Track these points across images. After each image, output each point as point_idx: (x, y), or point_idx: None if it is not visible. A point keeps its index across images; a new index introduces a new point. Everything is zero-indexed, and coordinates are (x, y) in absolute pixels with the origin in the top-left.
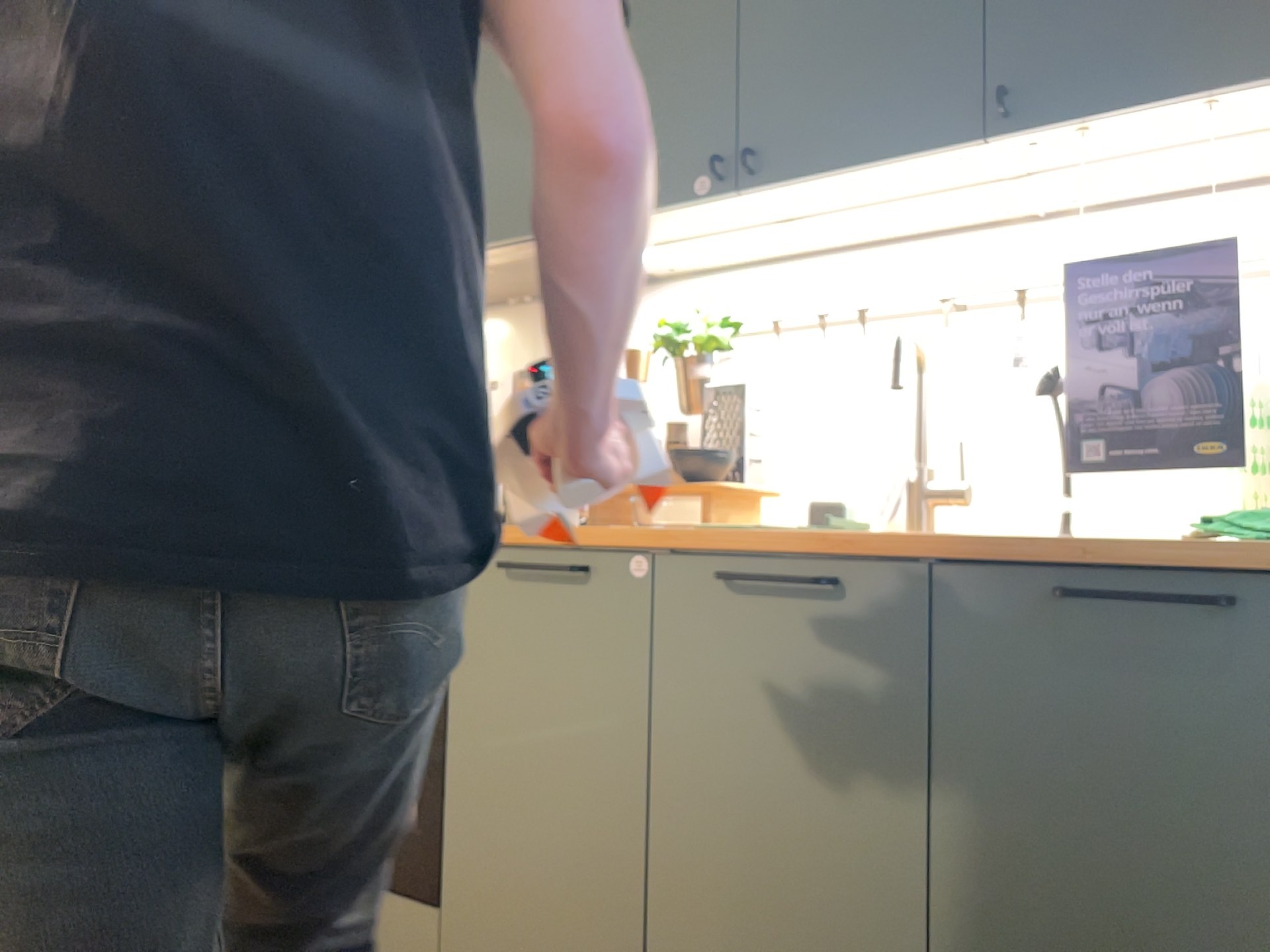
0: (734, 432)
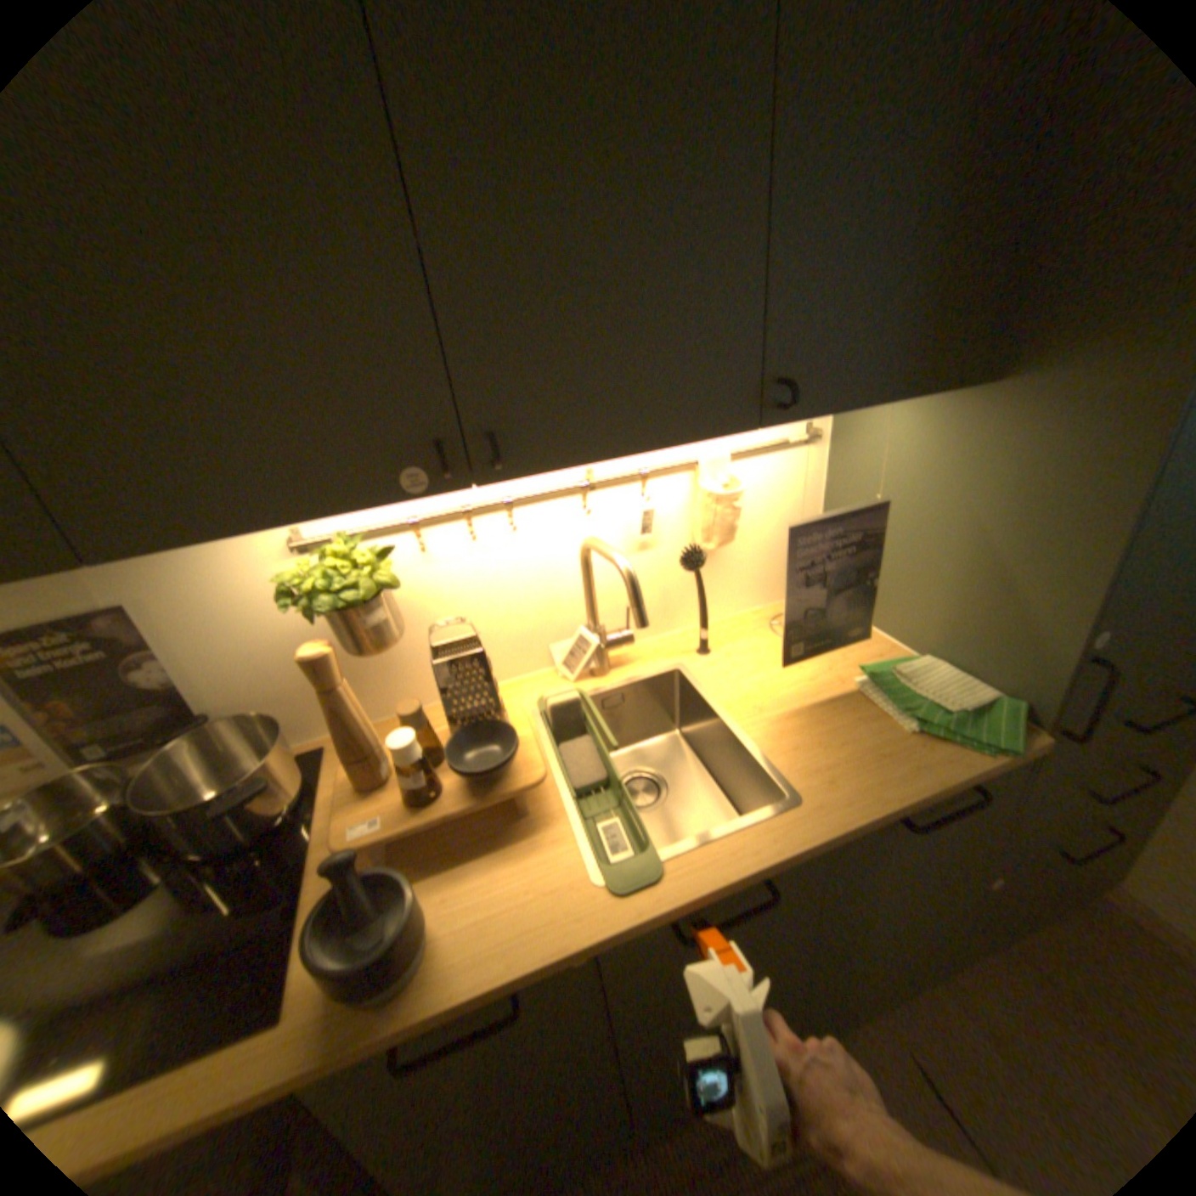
0: (483, 698)
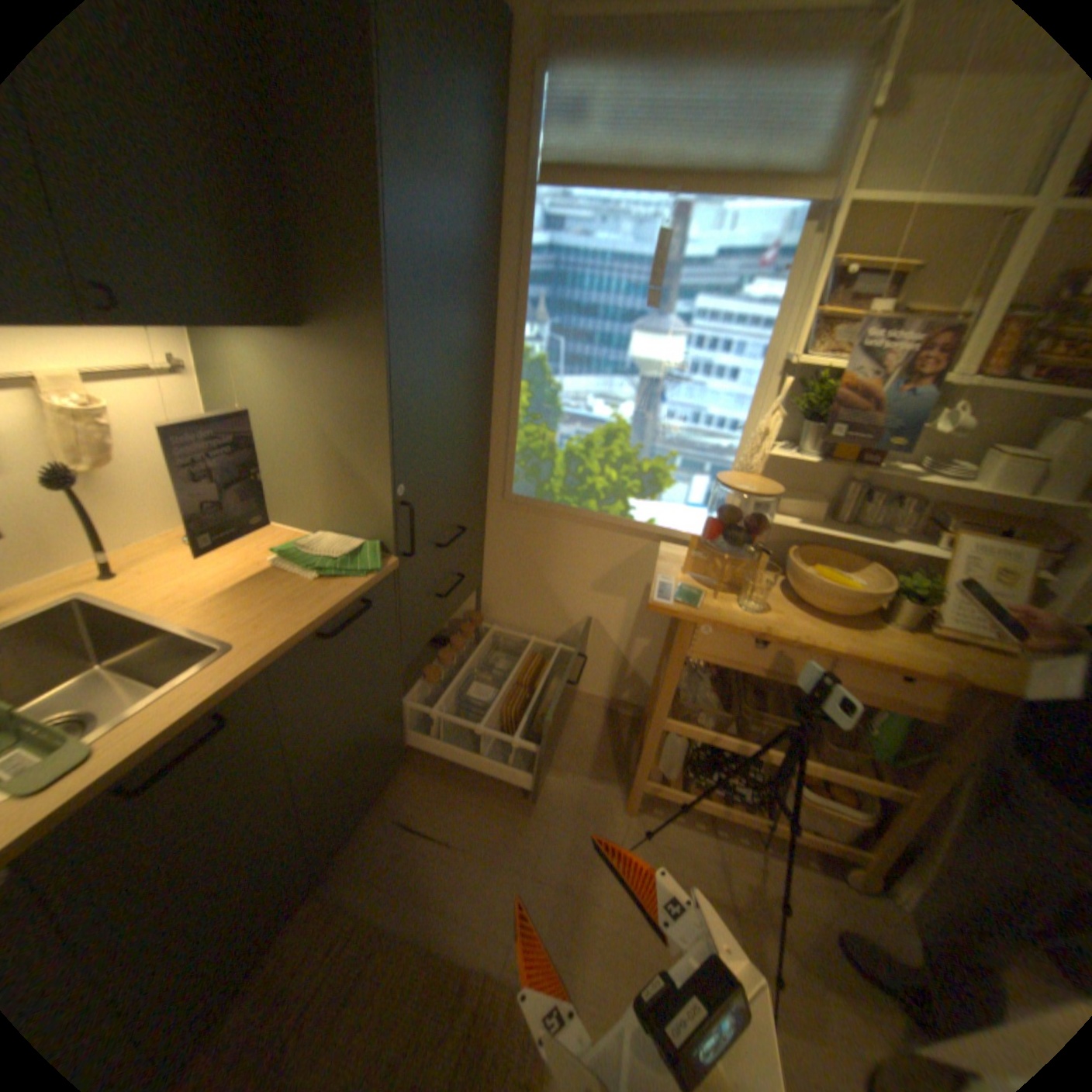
0: None
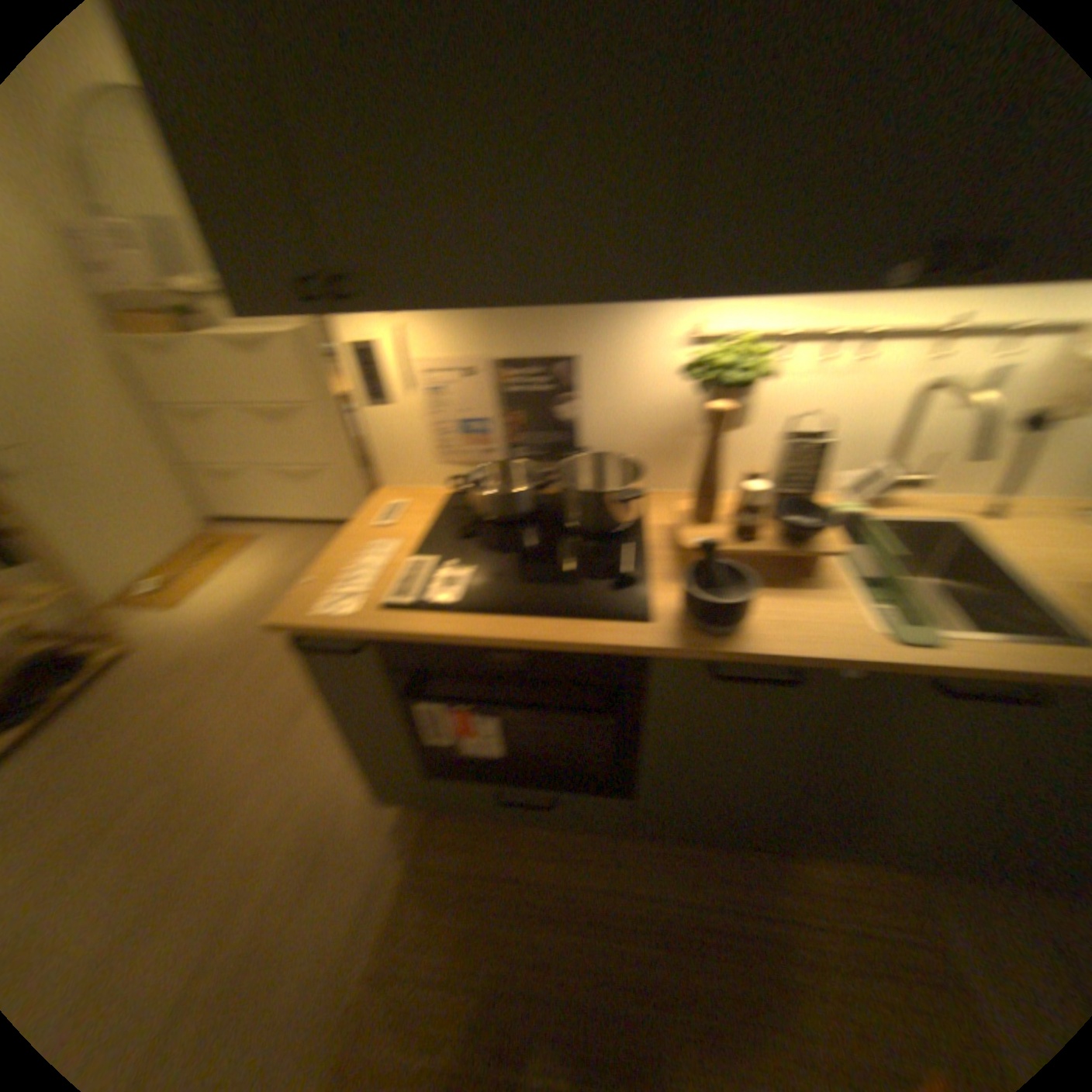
0: (813, 480)
